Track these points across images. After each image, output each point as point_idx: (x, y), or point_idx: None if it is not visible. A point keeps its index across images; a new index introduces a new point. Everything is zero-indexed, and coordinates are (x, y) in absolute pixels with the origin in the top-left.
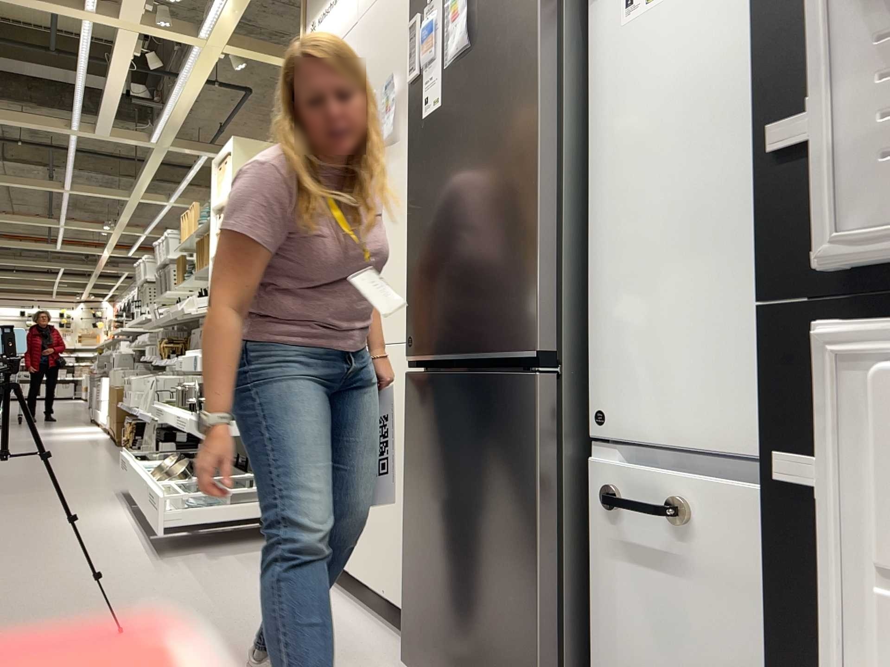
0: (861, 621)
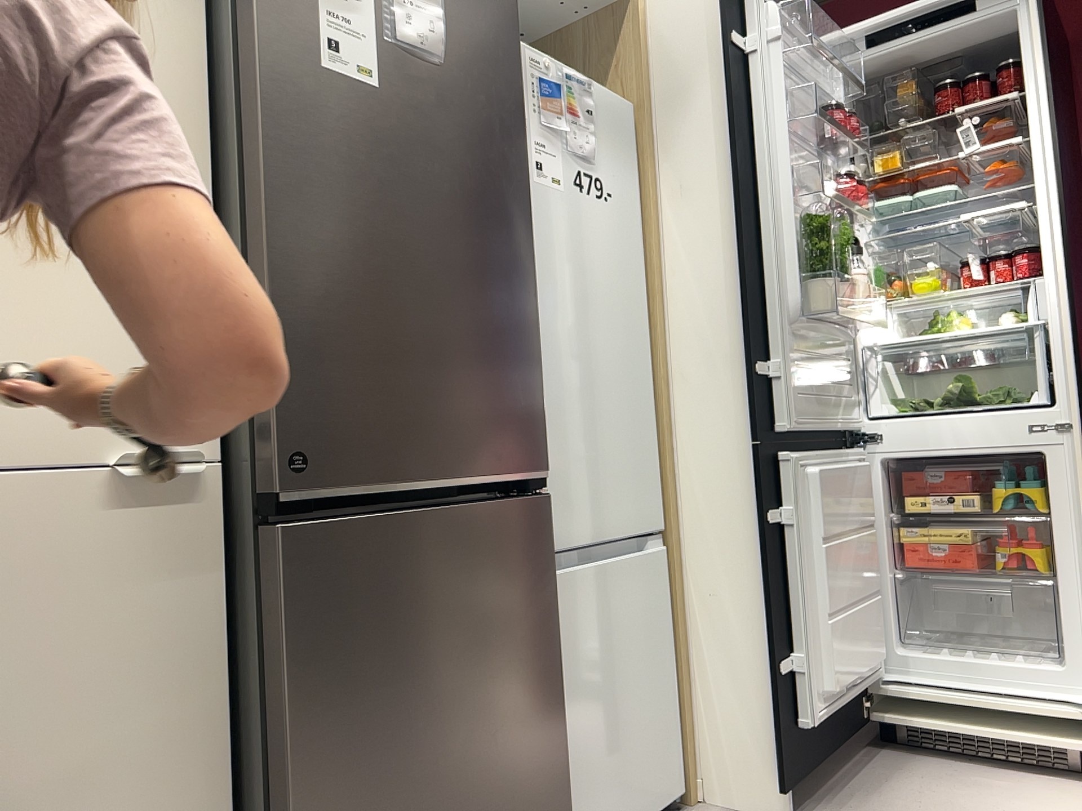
0: (802, 558)
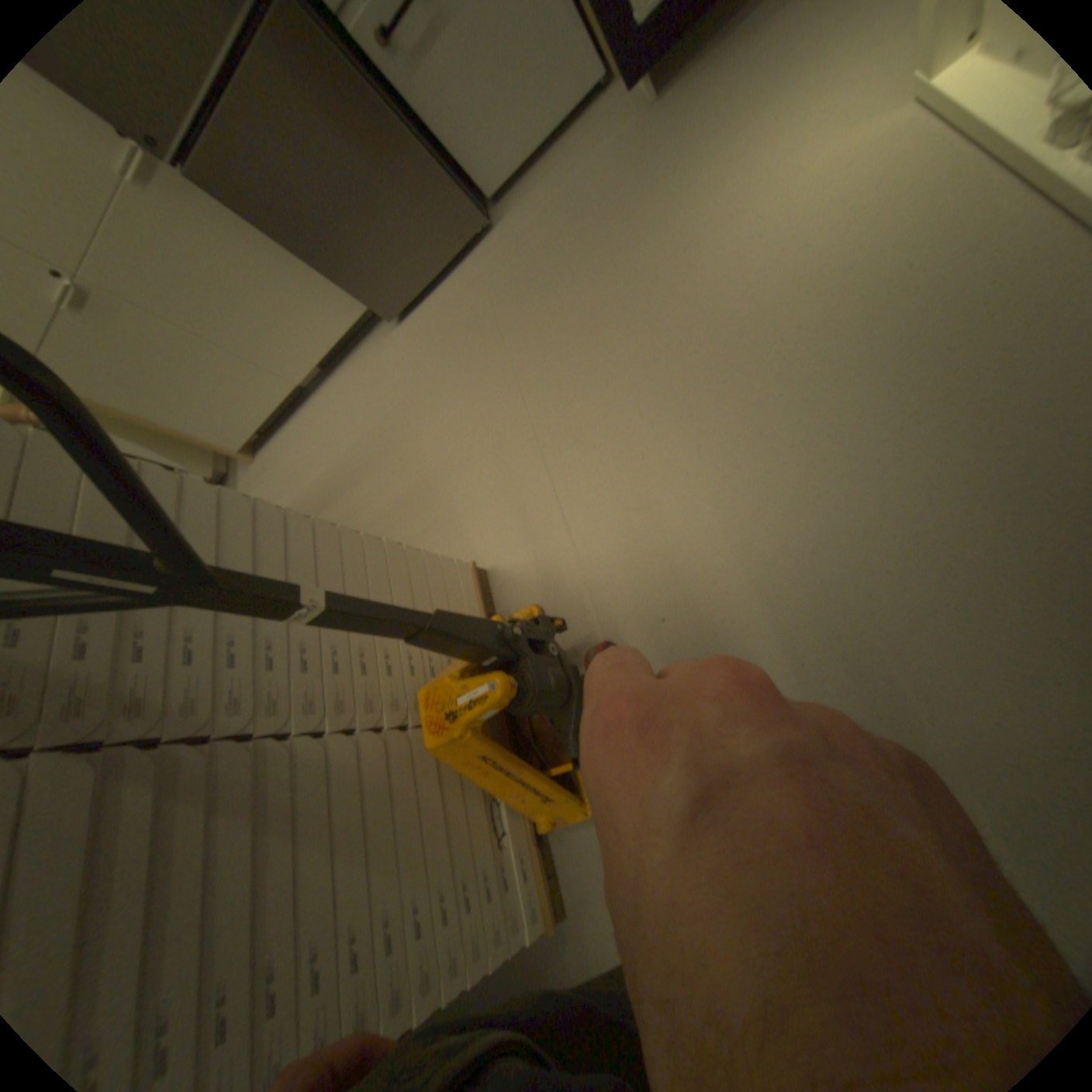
0: None
